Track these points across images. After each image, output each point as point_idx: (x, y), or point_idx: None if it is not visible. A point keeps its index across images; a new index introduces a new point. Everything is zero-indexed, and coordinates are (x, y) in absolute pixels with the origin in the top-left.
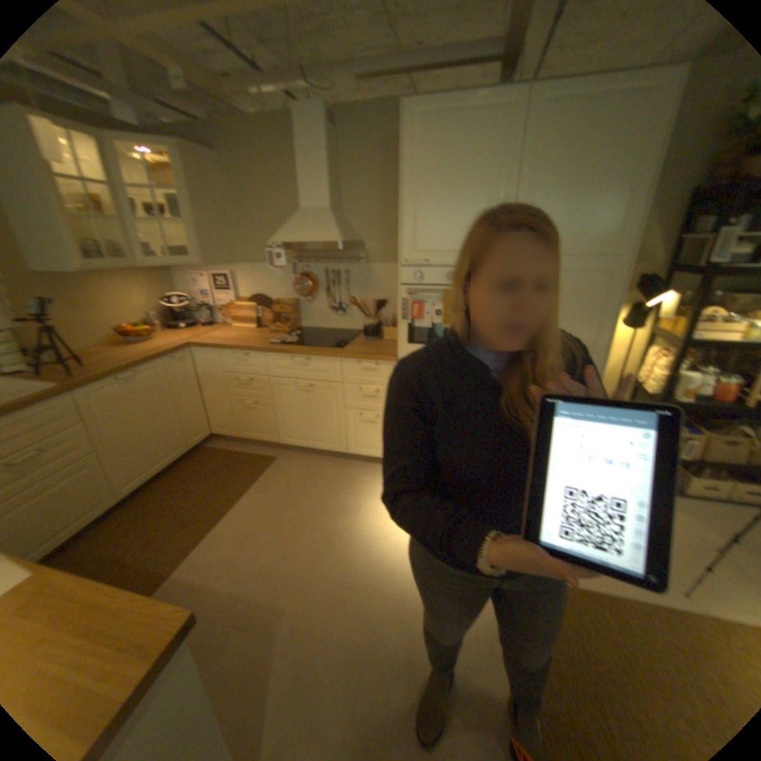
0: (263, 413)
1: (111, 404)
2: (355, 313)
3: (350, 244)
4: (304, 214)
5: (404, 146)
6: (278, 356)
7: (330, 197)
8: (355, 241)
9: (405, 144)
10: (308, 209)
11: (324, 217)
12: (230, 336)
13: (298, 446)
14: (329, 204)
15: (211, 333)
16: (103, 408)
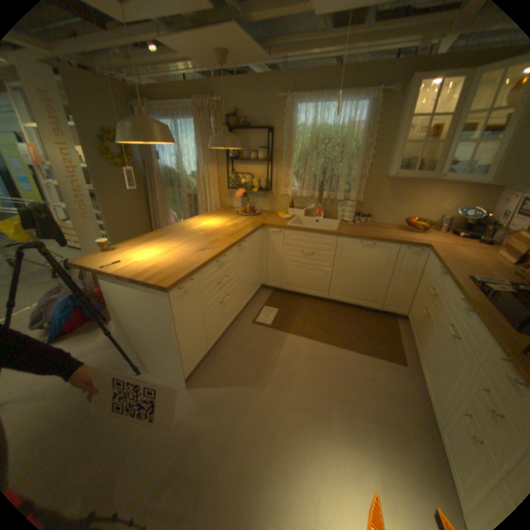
0: (428, 330)
1: (353, 253)
2: None
3: None
4: None
5: None
6: (459, 291)
7: None
8: None
9: None
10: None
11: None
12: (469, 257)
13: (425, 379)
14: None
15: (467, 249)
16: (348, 252)
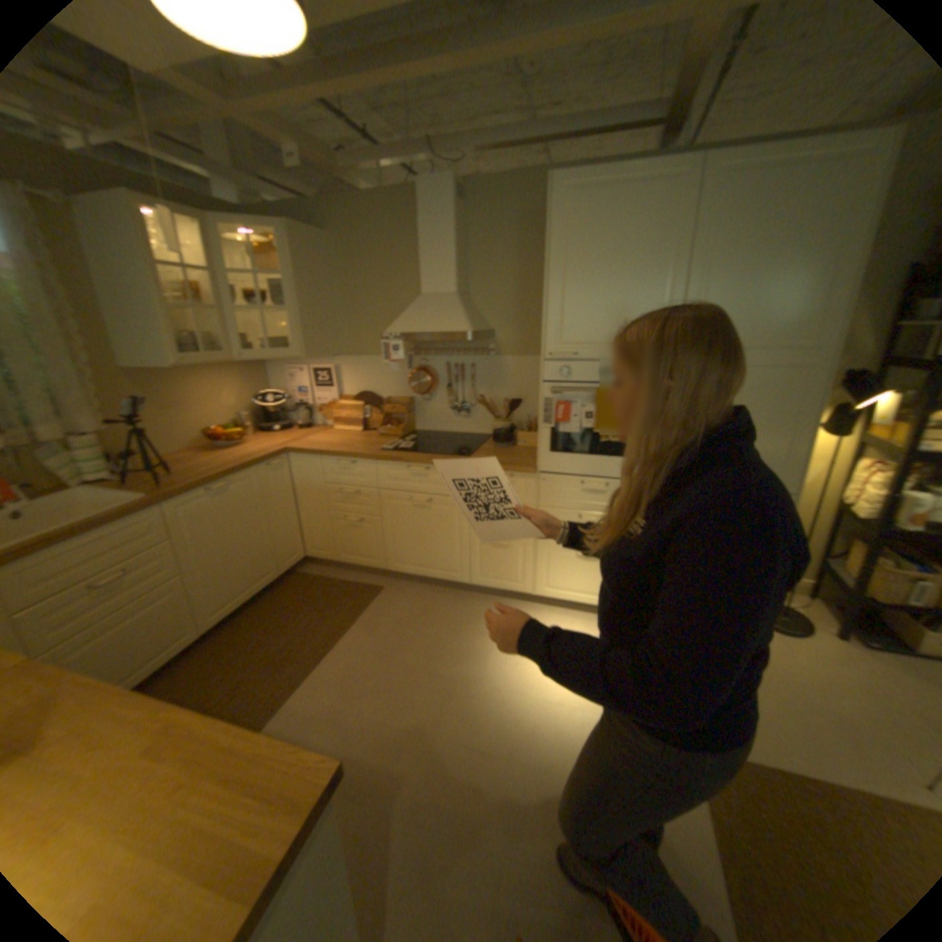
0: (372, 533)
1: (205, 518)
2: (483, 415)
3: (480, 334)
4: (429, 300)
5: (551, 223)
6: (393, 465)
7: (459, 281)
8: (486, 331)
9: (553, 221)
10: (434, 295)
11: (452, 304)
12: (336, 441)
13: (412, 574)
14: (458, 289)
15: (315, 437)
16: (196, 523)
